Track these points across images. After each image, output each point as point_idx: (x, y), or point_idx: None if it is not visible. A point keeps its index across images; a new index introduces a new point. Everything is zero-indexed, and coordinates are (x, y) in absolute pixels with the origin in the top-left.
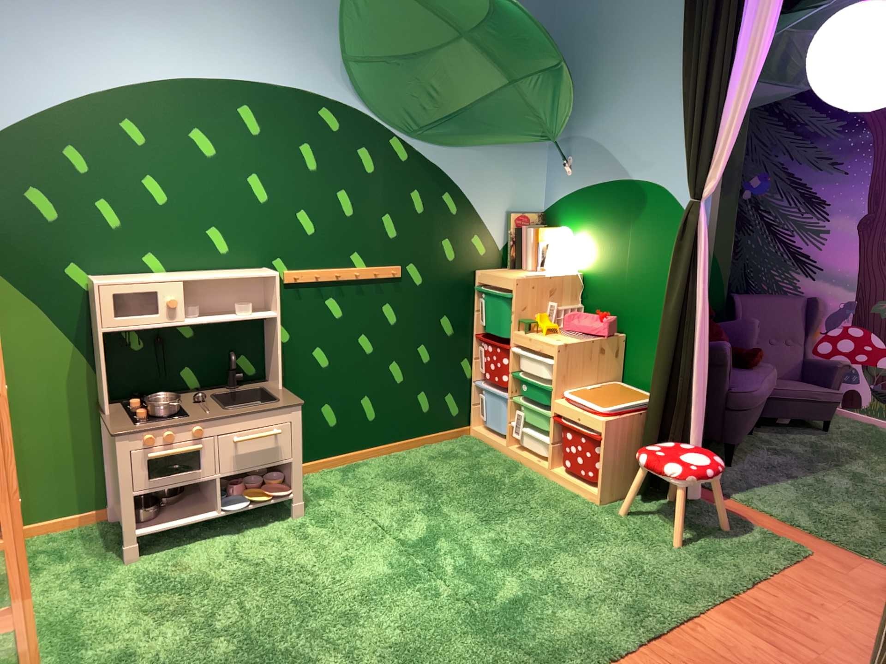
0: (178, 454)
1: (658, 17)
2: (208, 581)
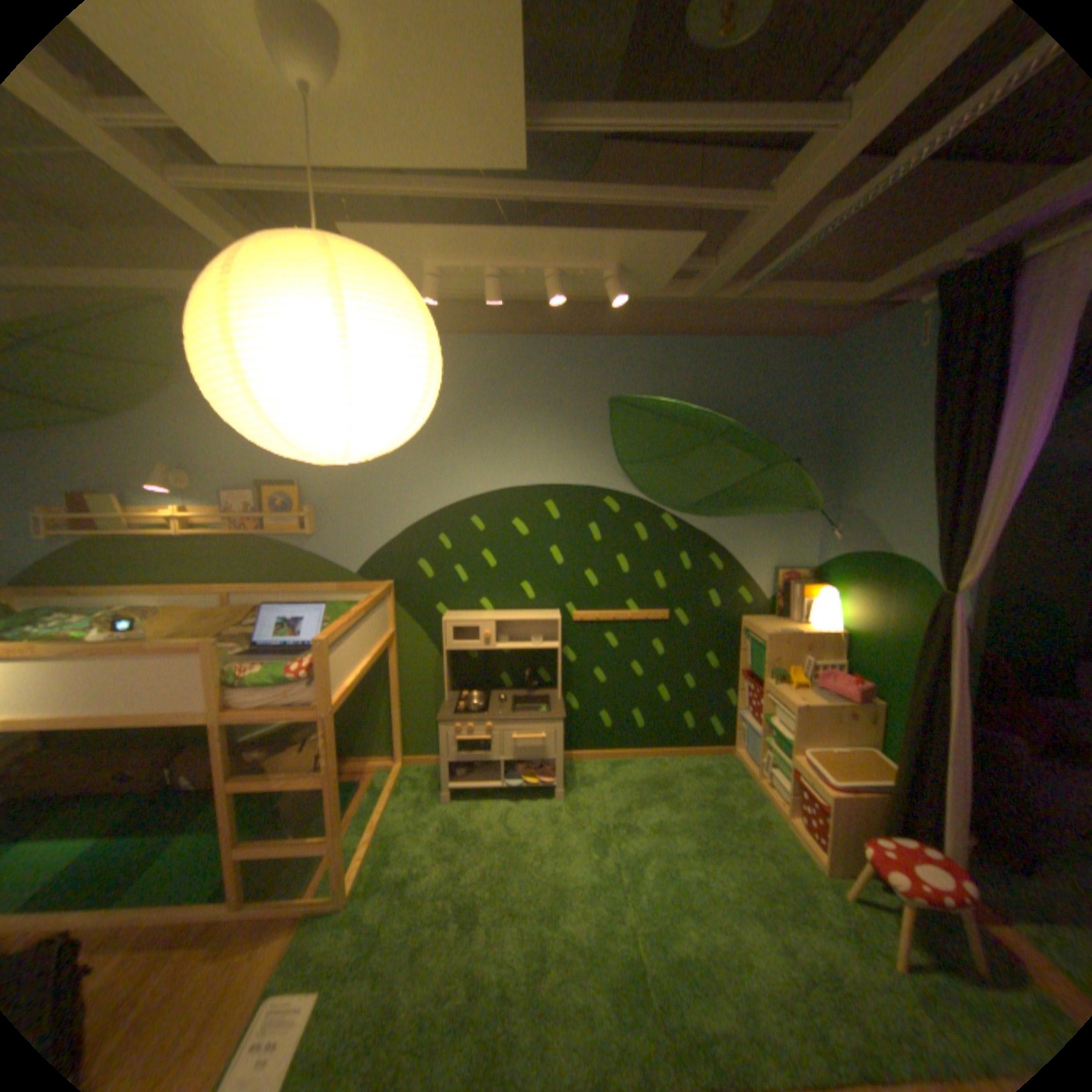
0: (474, 741)
1: (921, 402)
2: (477, 838)
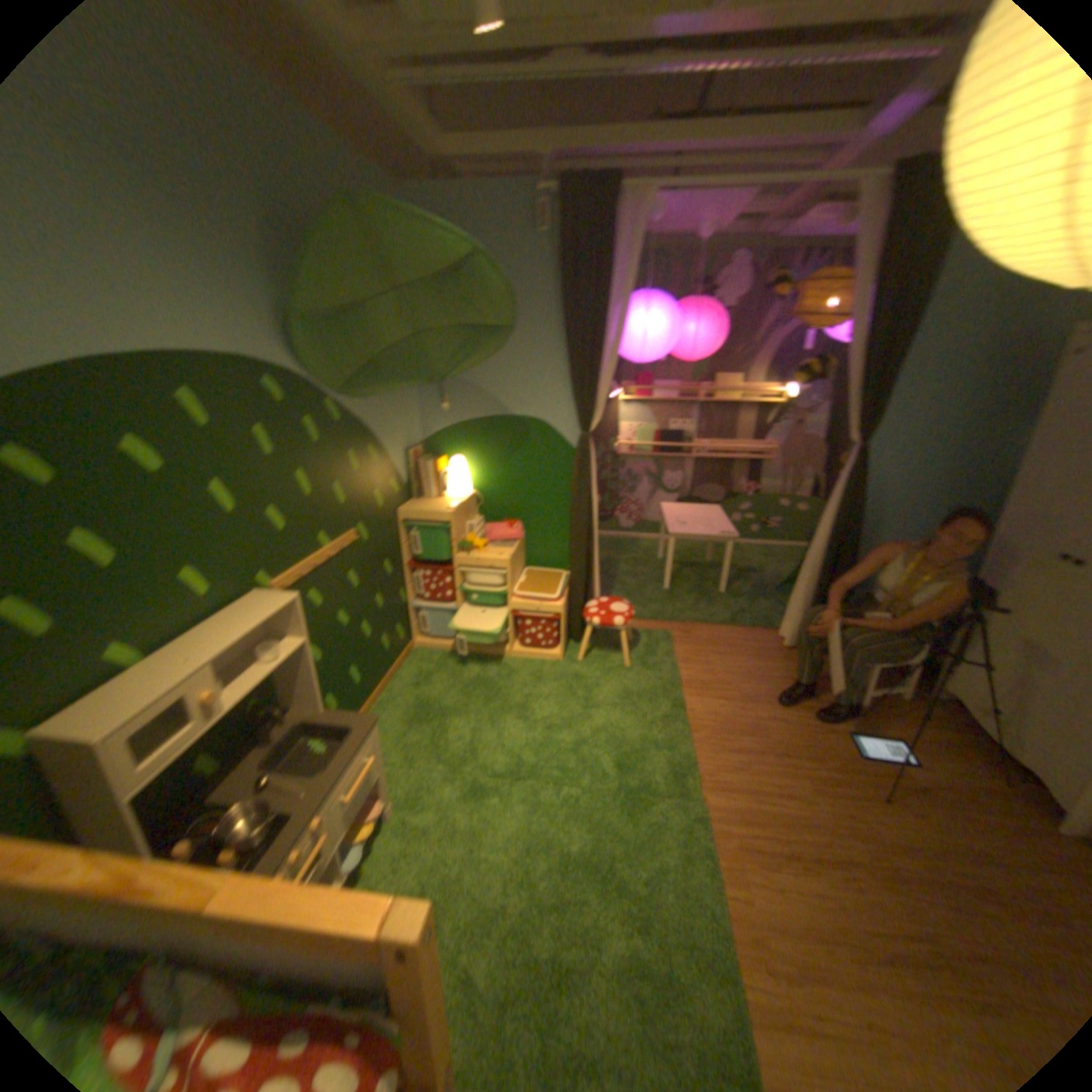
0: (307, 868)
1: (521, 284)
2: None
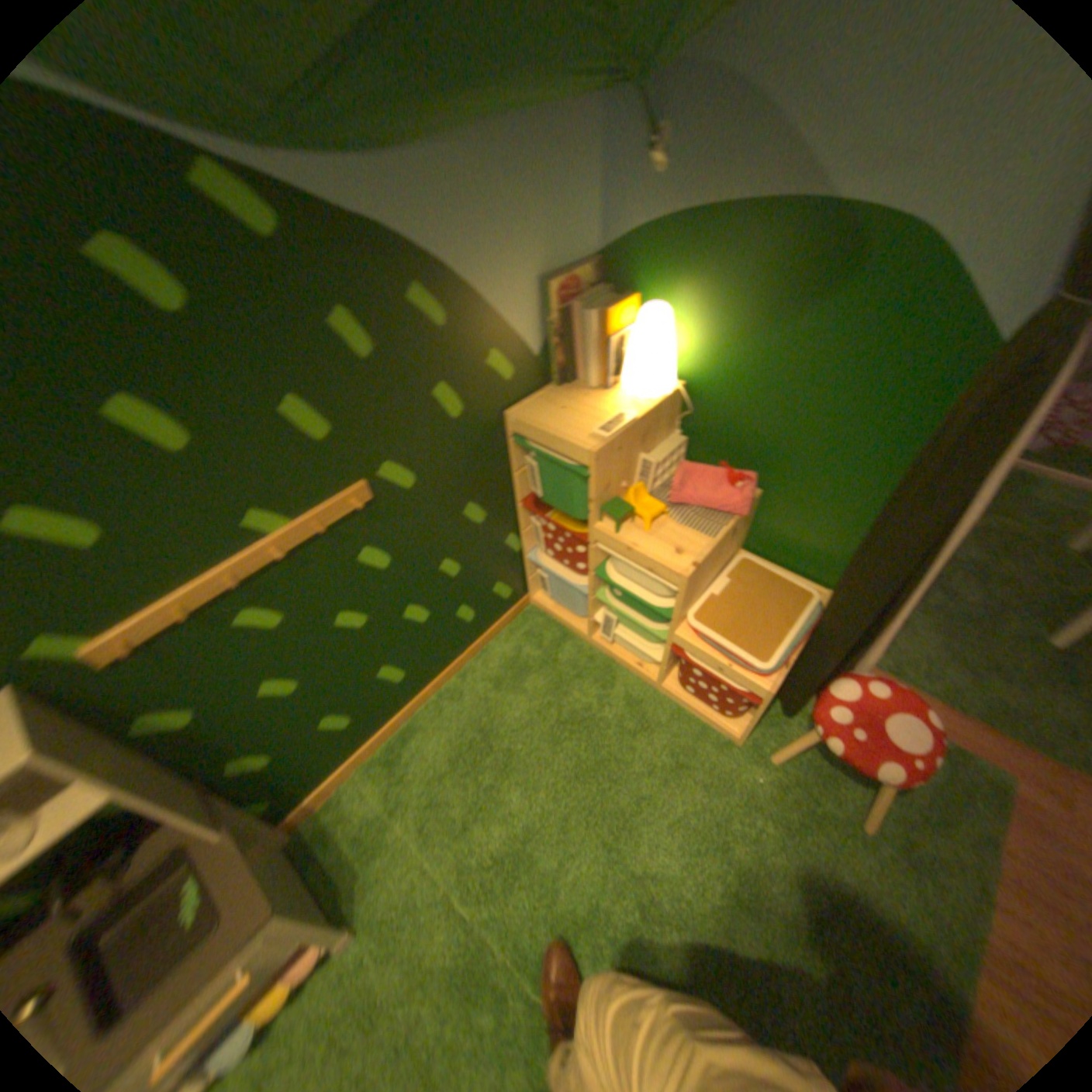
0: None
1: None
2: None
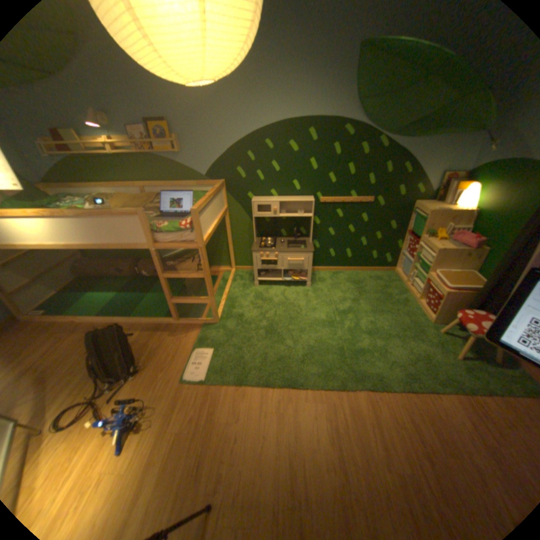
0: (269, 260)
1: None
2: (271, 300)
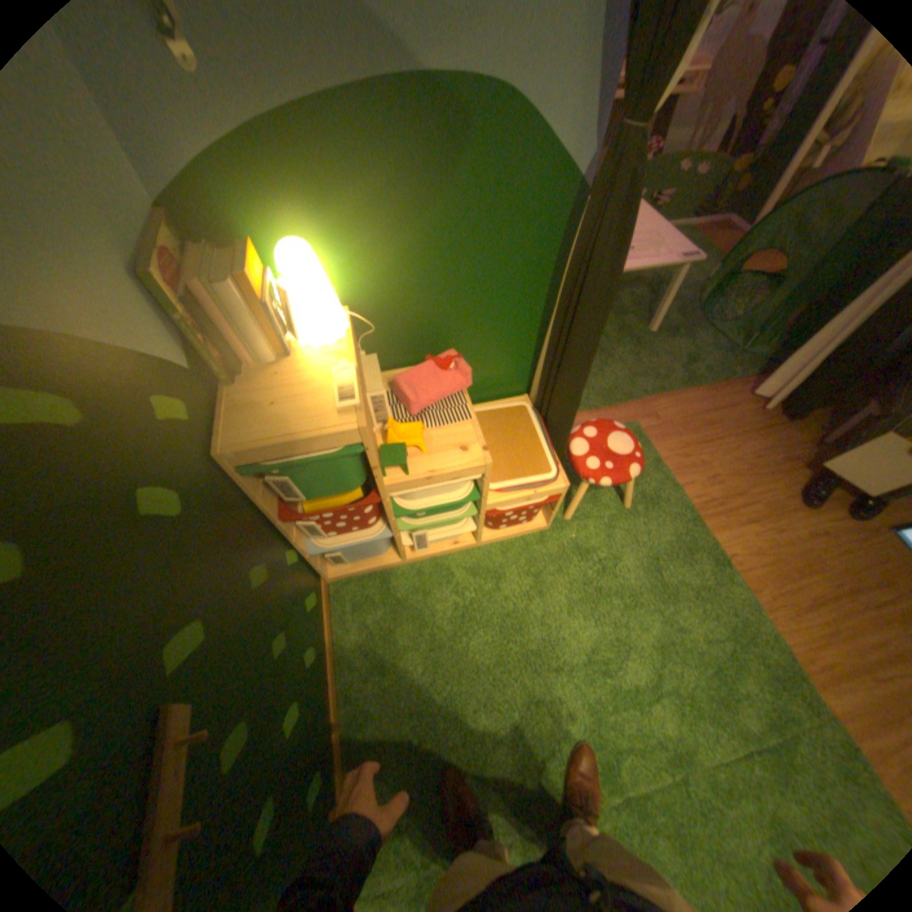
0: None
1: None
2: None
